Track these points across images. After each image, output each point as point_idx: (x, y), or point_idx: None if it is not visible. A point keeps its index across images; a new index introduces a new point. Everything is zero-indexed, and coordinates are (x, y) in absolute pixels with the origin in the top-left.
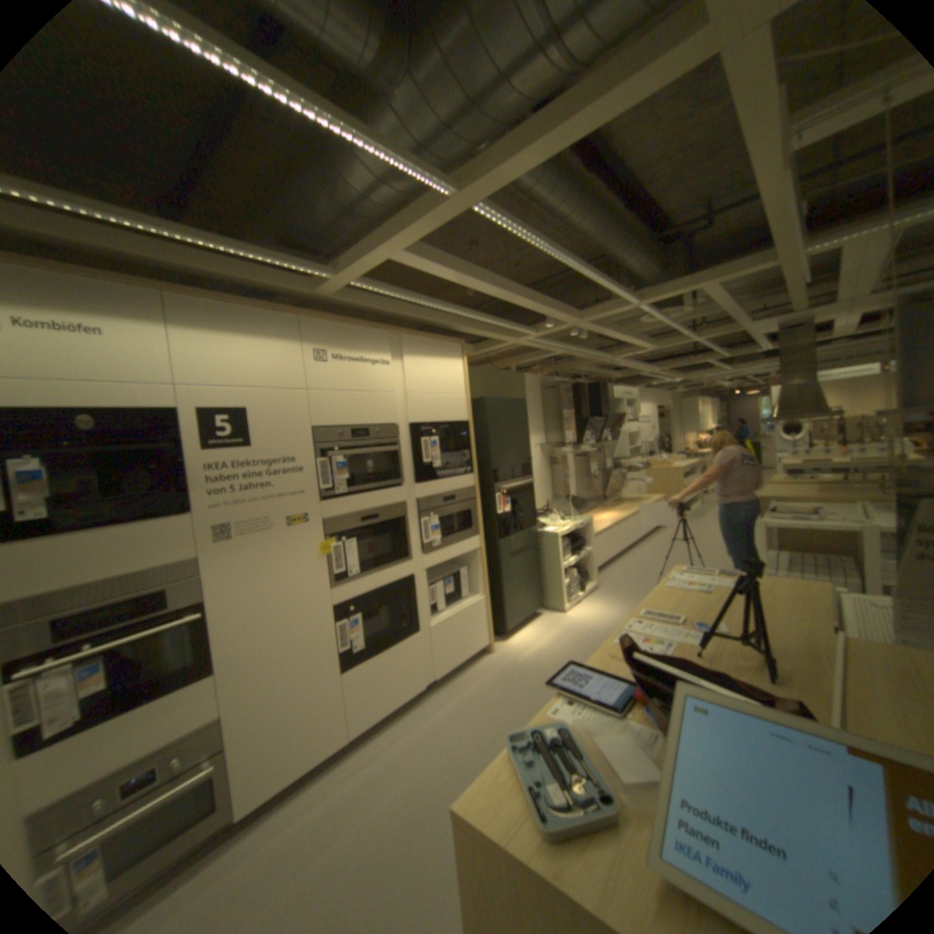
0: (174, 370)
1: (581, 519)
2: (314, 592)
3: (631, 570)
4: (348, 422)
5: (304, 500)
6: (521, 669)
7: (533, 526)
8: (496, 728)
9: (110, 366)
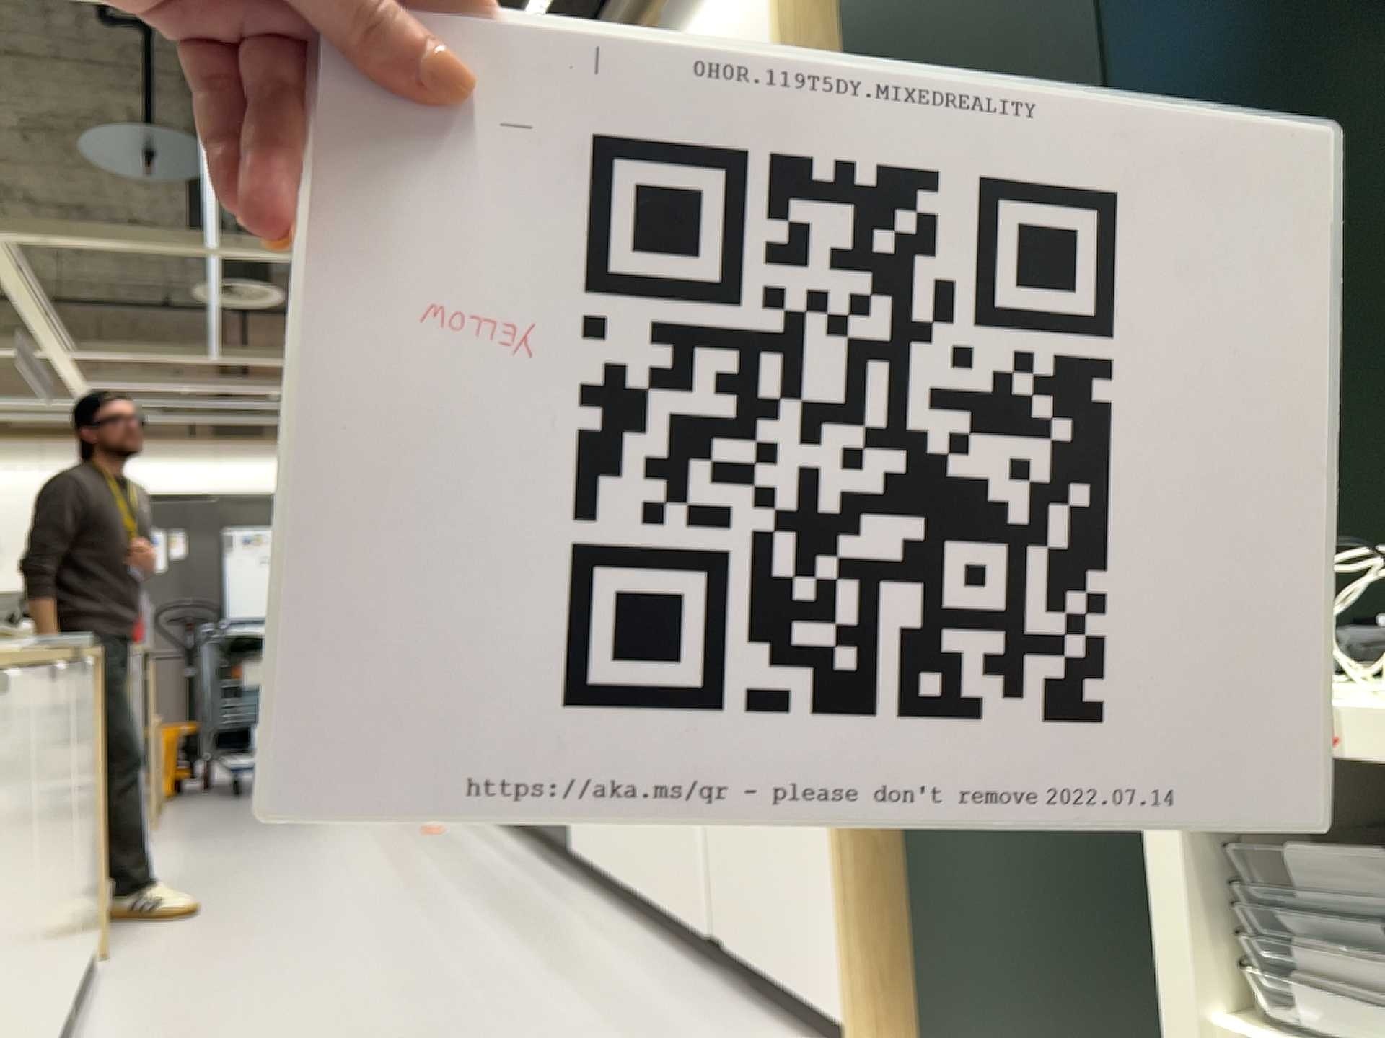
0: None
1: None
2: None
3: None
4: None
5: None
6: None
7: None
8: (501, 1037)
9: None
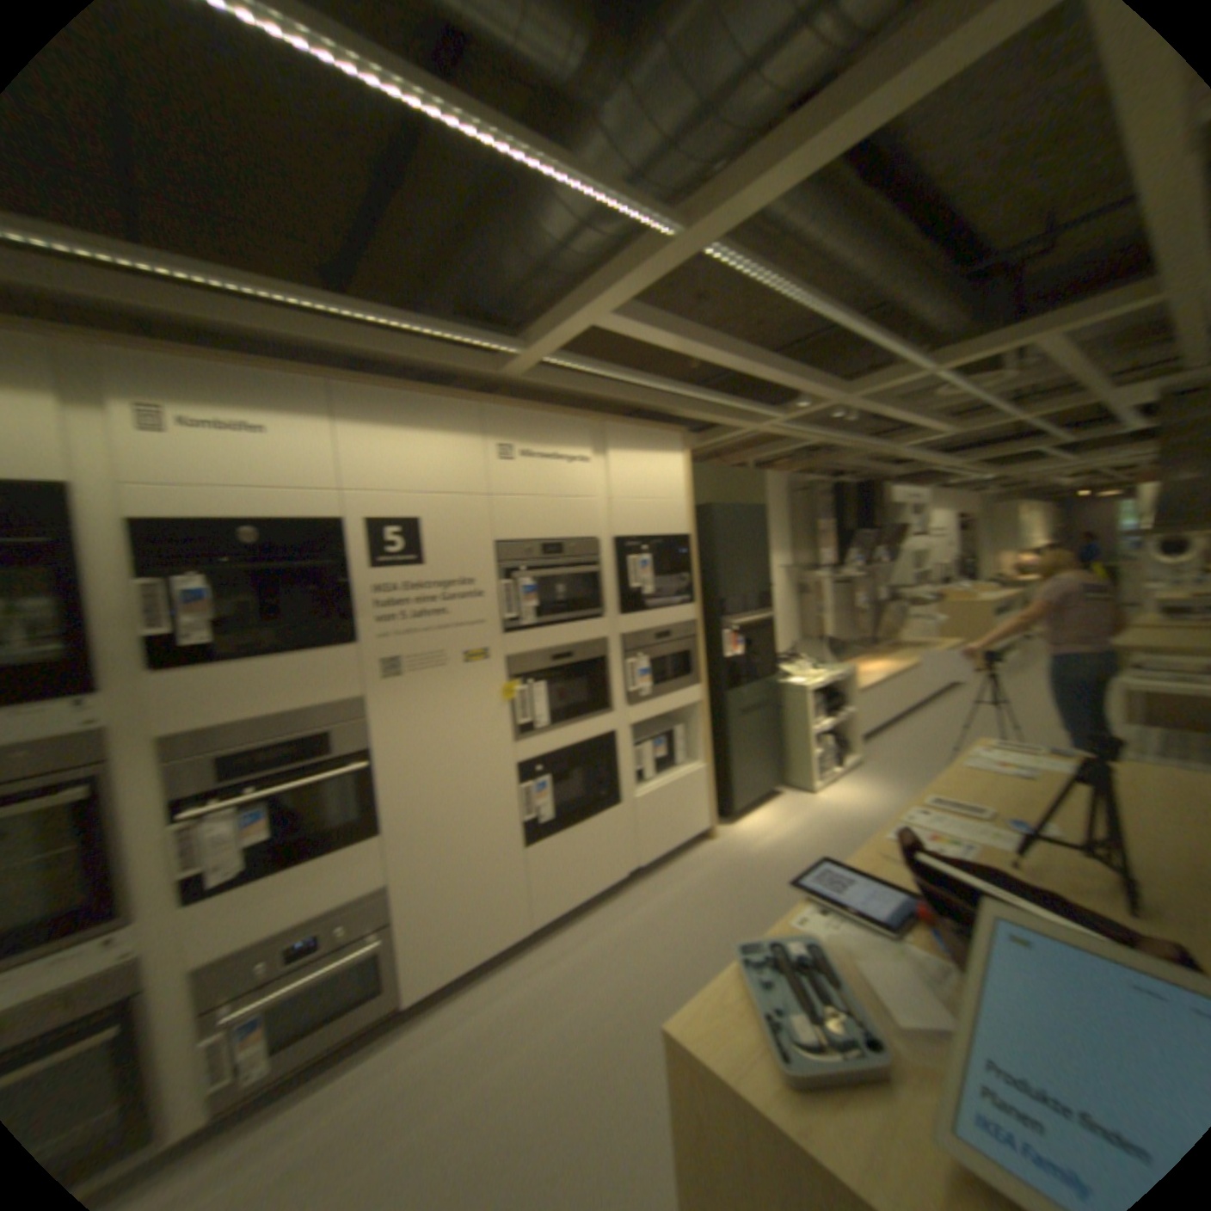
0: (338, 473)
1: (840, 668)
2: (493, 745)
3: (911, 741)
4: (536, 536)
5: (482, 631)
6: (751, 863)
7: (773, 675)
8: (717, 936)
9: (269, 469)
